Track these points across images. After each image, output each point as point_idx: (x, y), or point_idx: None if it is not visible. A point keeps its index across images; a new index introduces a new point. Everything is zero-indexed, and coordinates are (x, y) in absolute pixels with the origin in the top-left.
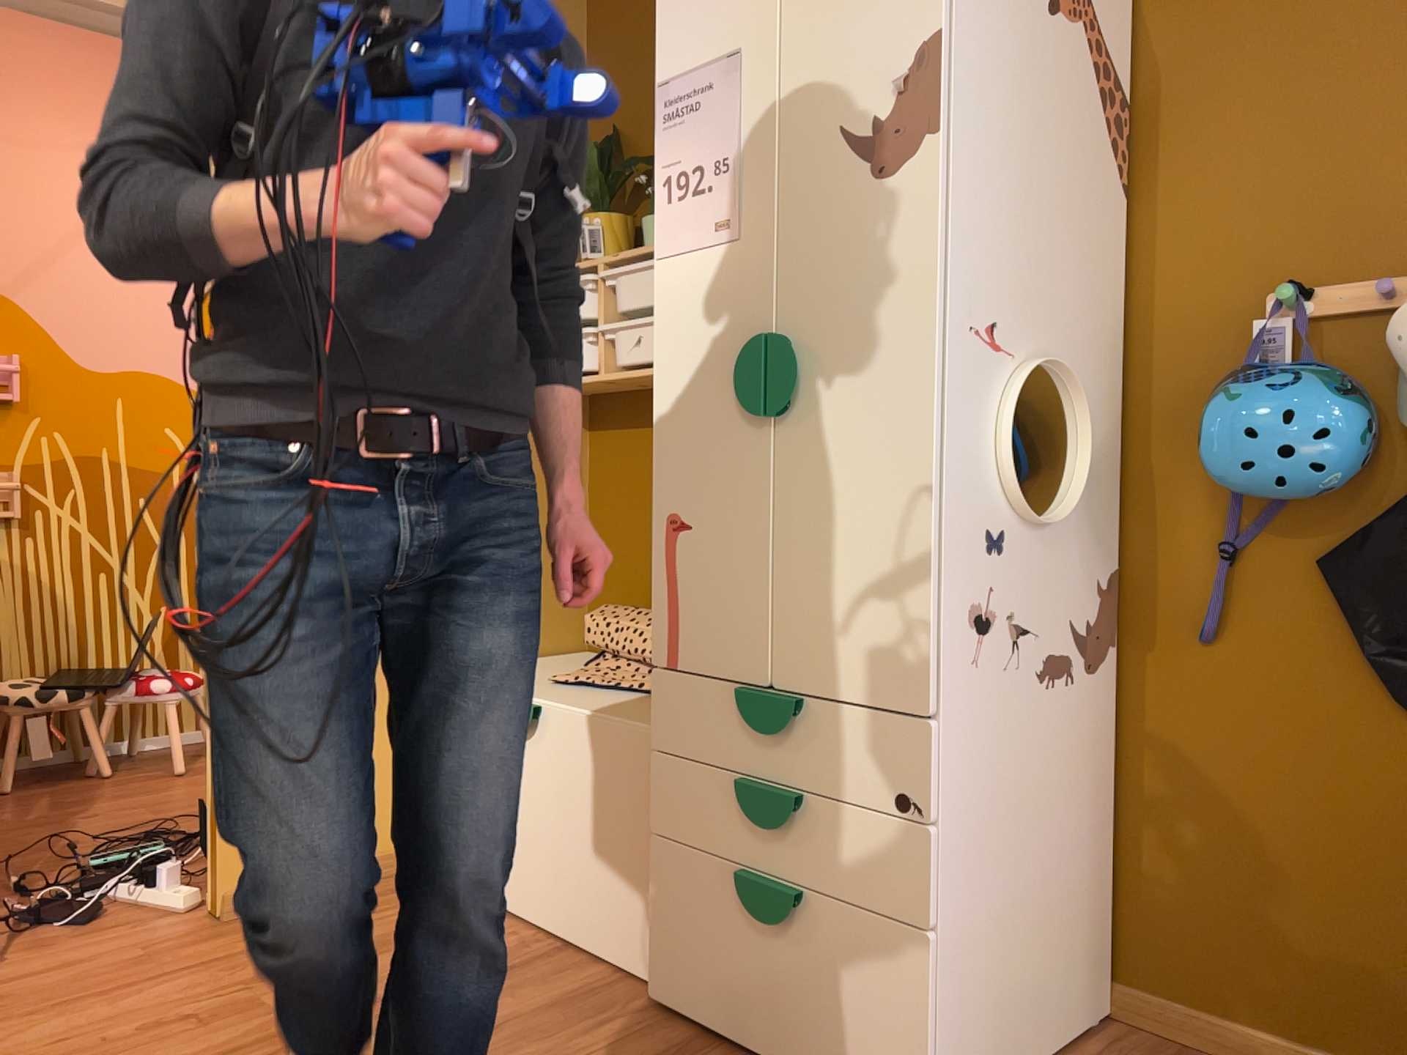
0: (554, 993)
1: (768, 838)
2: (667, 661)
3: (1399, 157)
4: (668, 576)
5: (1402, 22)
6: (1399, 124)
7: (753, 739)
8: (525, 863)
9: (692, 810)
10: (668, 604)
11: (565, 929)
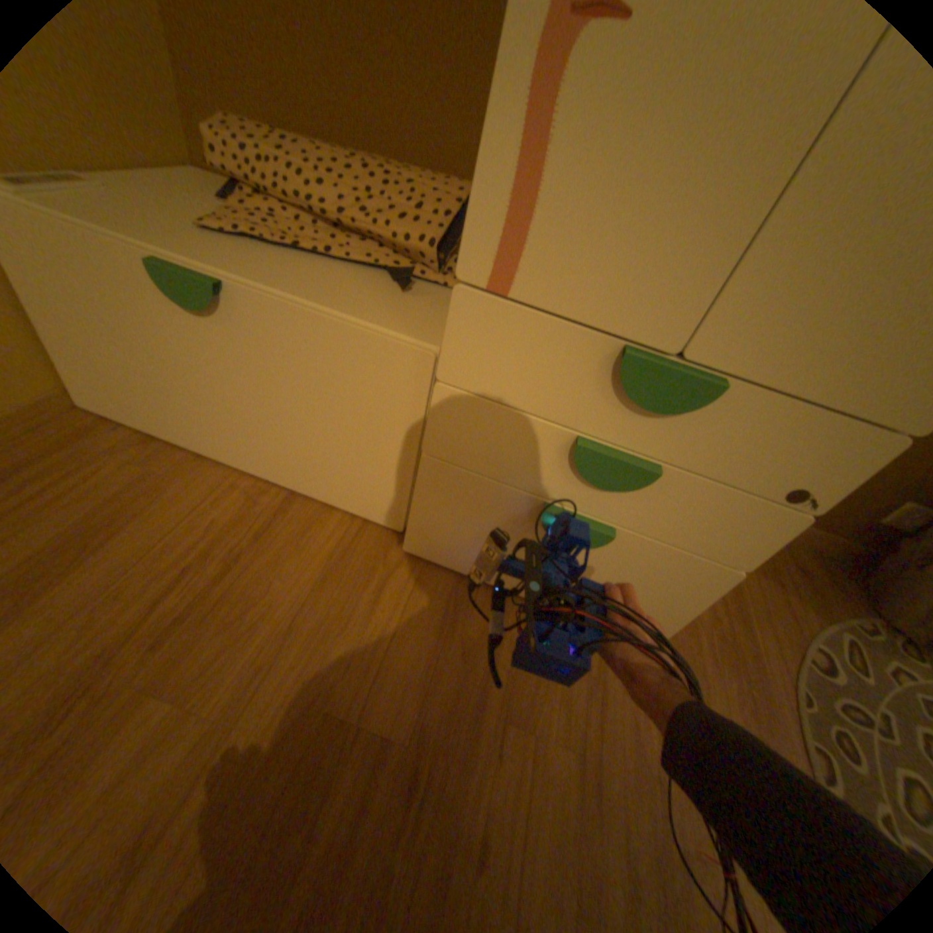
0: (318, 557)
1: (595, 486)
2: (493, 277)
3: None
4: (531, 126)
5: None
6: None
7: (614, 399)
8: (232, 429)
9: (491, 444)
10: (516, 184)
11: (292, 482)
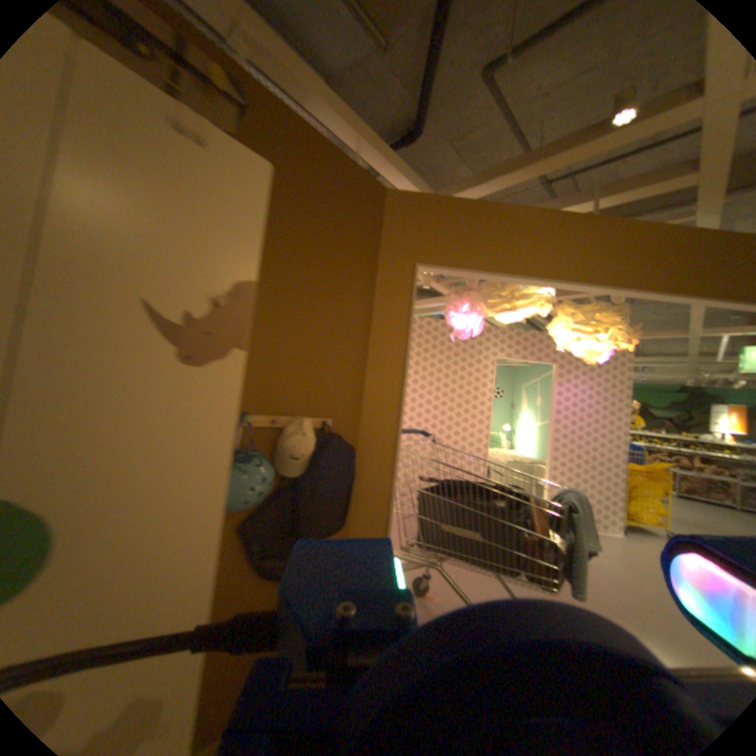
0: None
1: None
2: None
3: (280, 372)
4: None
5: (286, 324)
6: (282, 360)
7: None
8: None
9: None
10: None
11: None
